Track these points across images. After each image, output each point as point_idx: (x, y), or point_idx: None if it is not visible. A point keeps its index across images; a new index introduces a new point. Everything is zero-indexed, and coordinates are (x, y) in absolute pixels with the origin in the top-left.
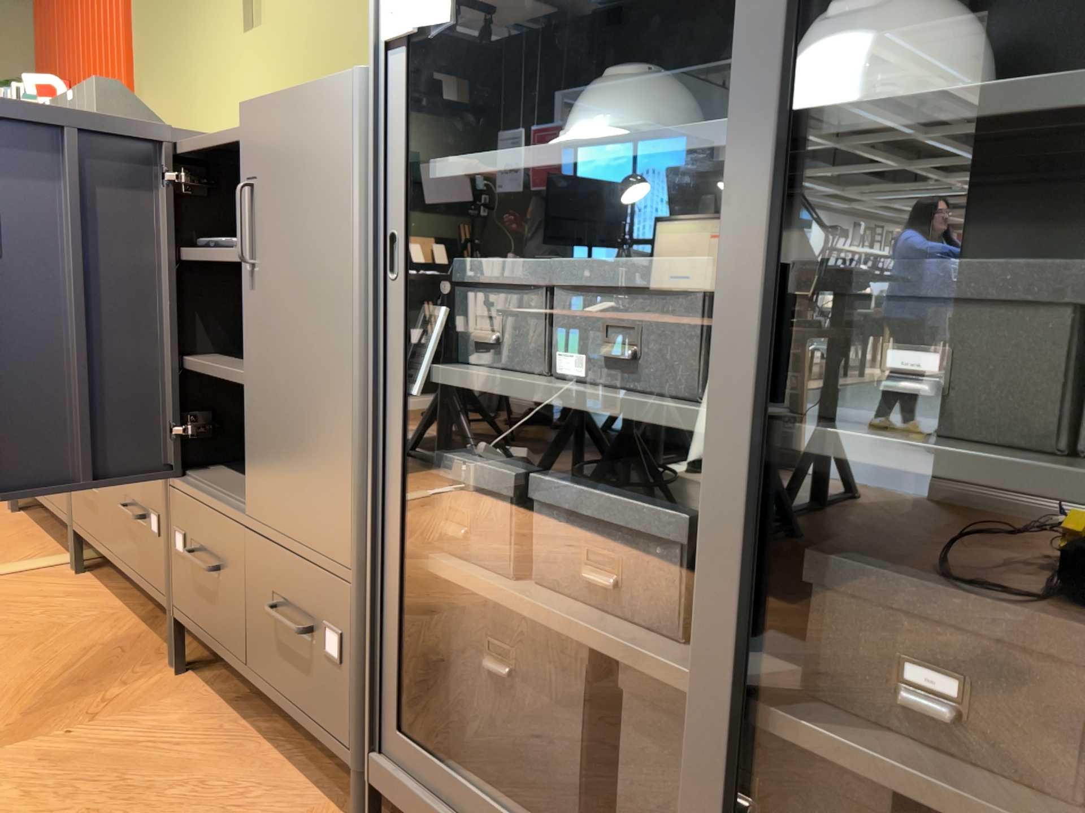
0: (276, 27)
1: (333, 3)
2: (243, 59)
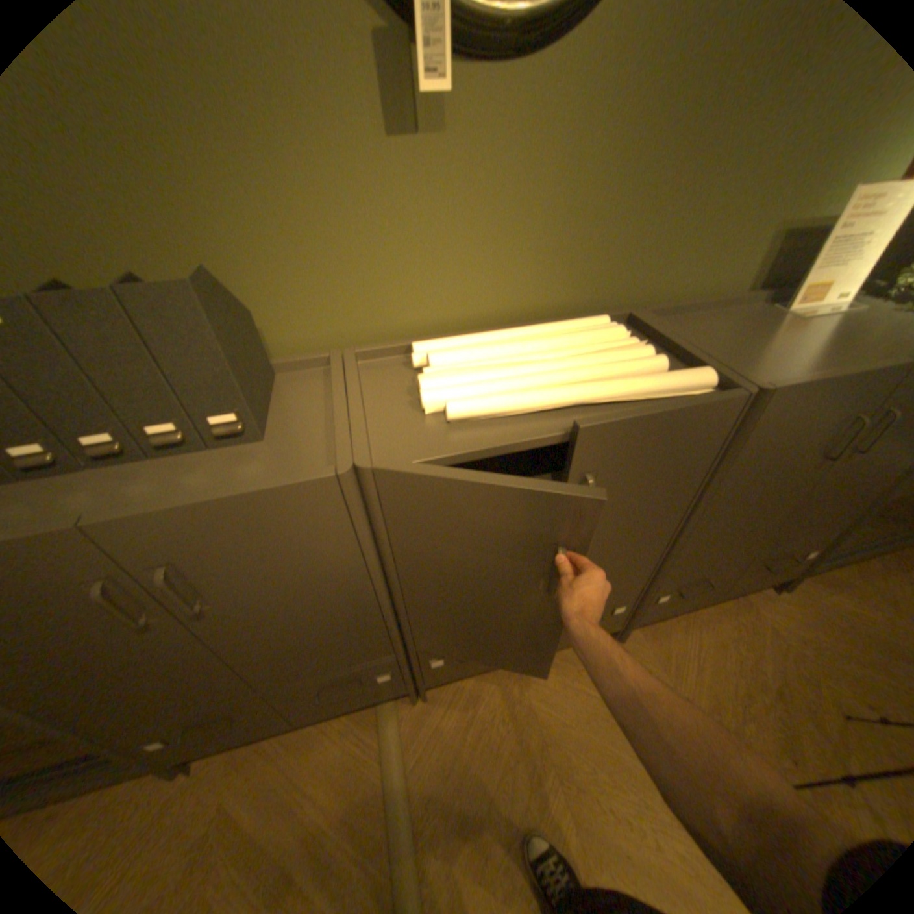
0: (487, 139)
1: (624, 132)
2: (389, 177)
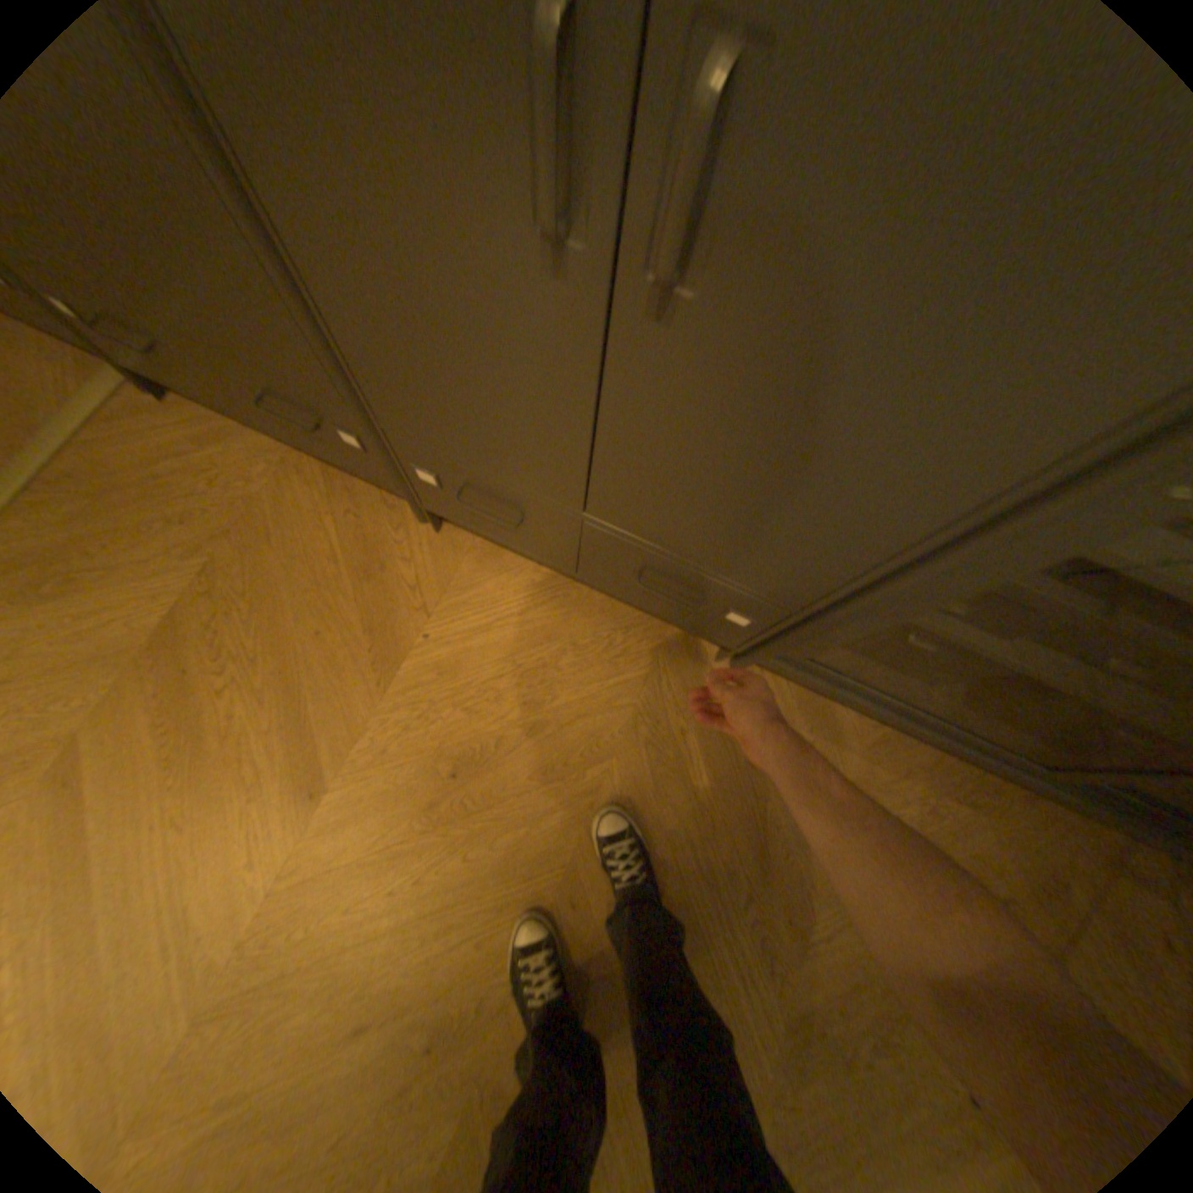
0: None
1: None
2: None
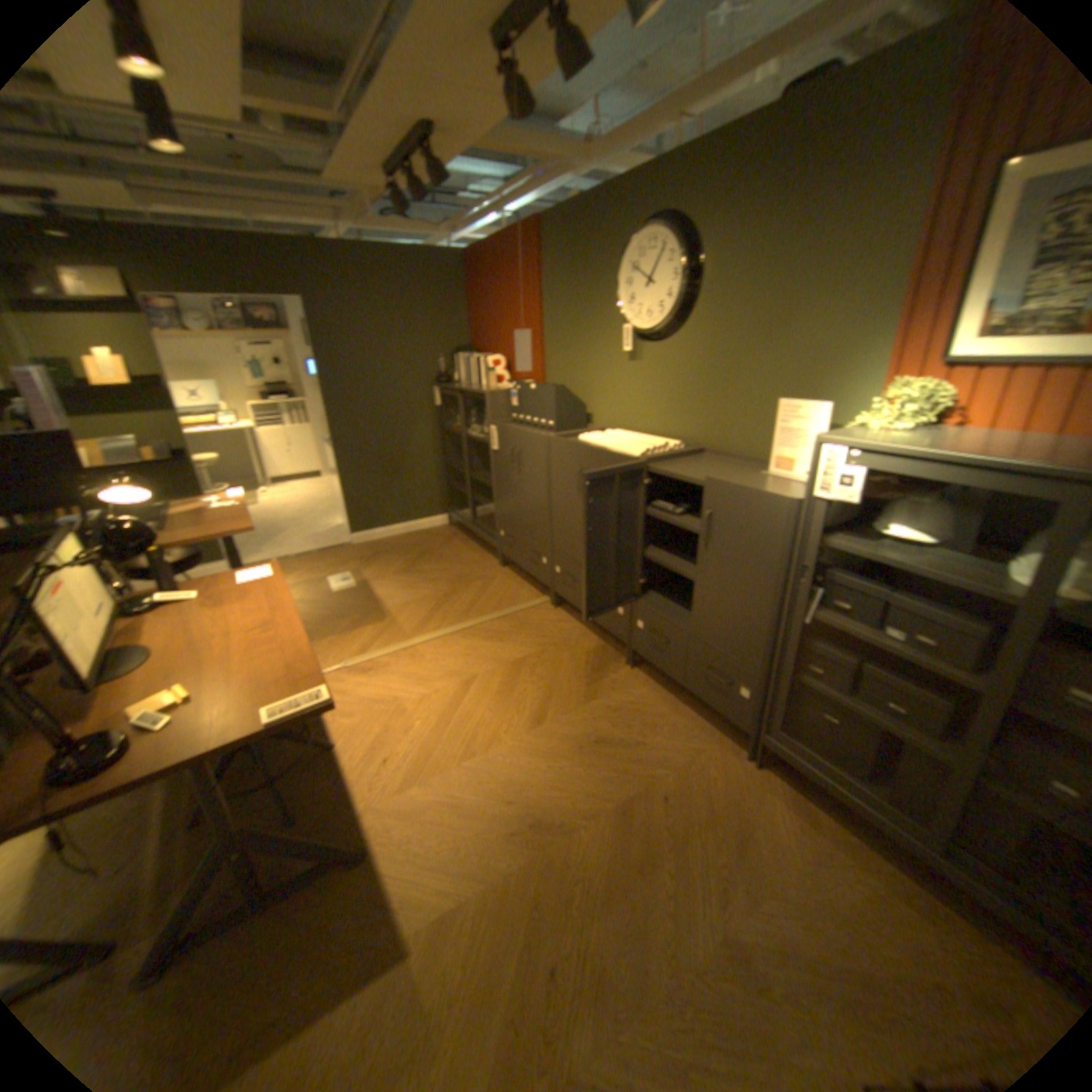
0: (653, 365)
1: (696, 365)
2: (629, 373)
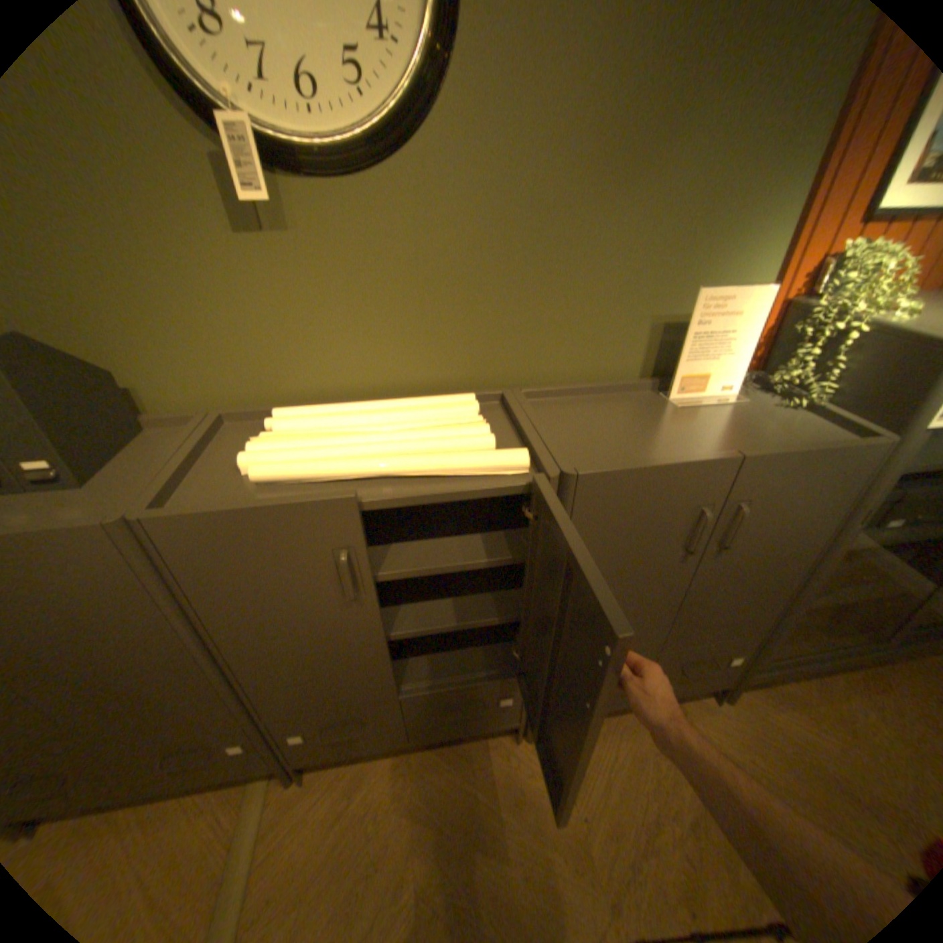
0: (330, 237)
1: (464, 234)
2: (241, 265)
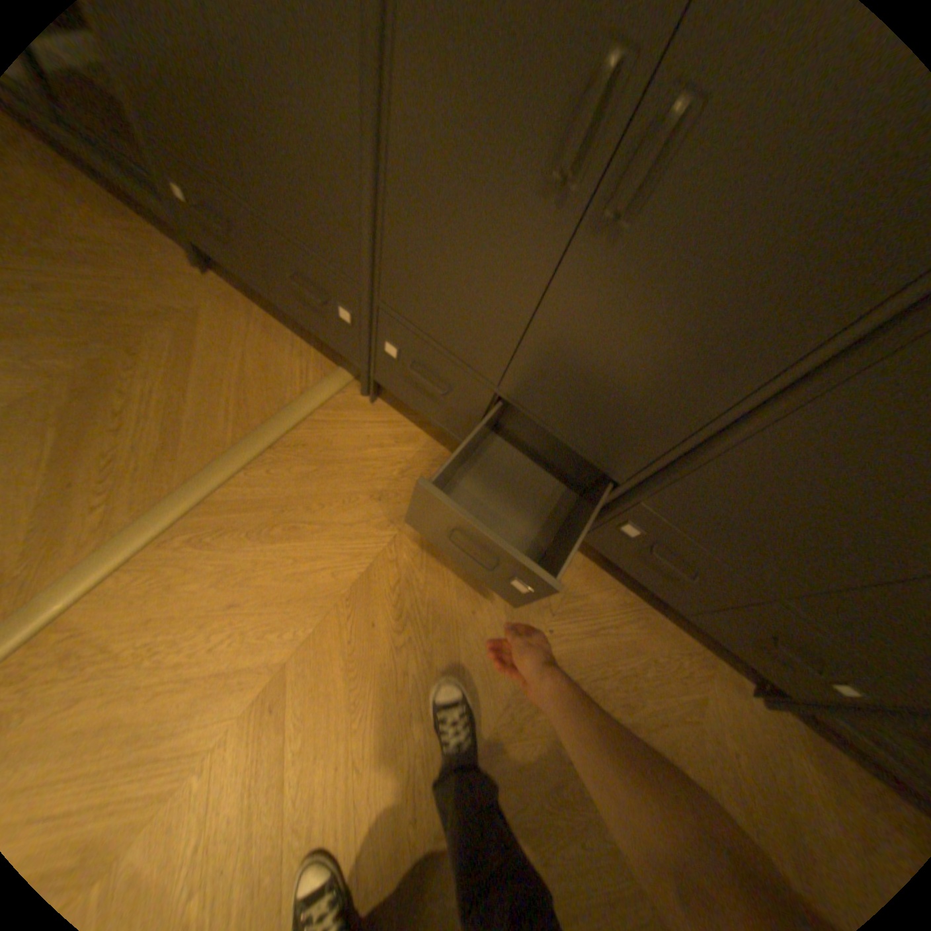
0: None
1: None
2: None
